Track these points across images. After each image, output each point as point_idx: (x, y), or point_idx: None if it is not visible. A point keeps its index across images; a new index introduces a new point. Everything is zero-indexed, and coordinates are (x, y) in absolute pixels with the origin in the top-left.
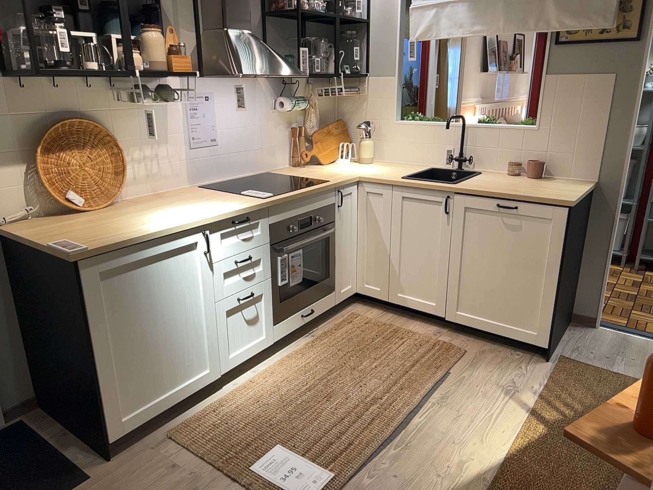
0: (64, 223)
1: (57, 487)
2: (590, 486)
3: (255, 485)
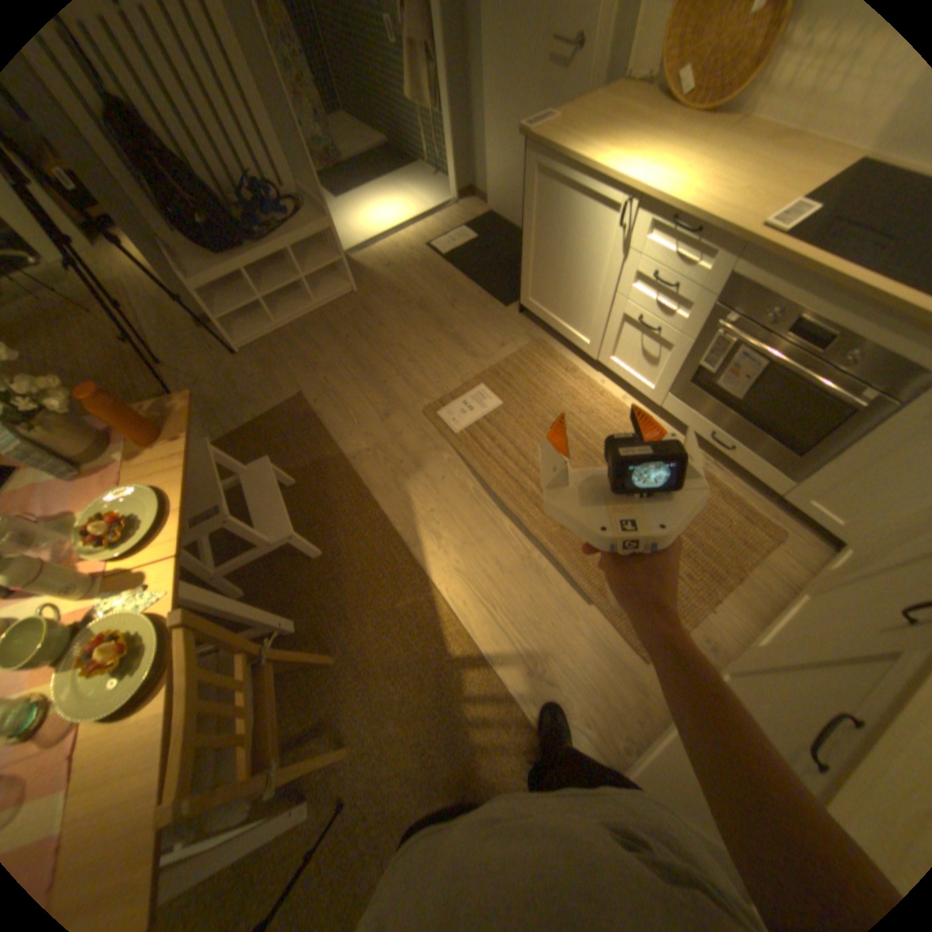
0: (632, 104)
1: (503, 294)
2: (371, 635)
3: (466, 387)
